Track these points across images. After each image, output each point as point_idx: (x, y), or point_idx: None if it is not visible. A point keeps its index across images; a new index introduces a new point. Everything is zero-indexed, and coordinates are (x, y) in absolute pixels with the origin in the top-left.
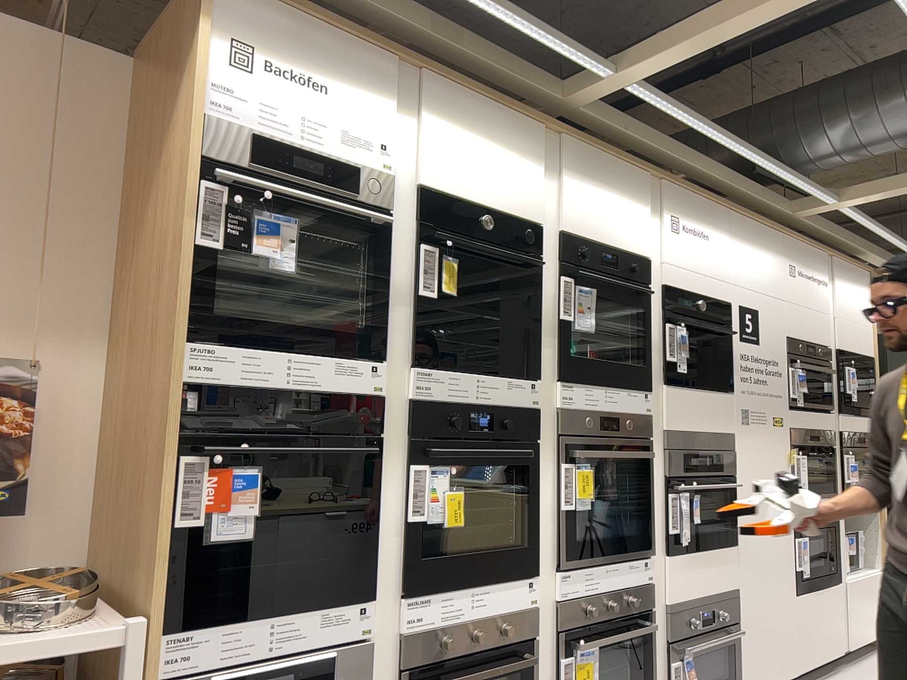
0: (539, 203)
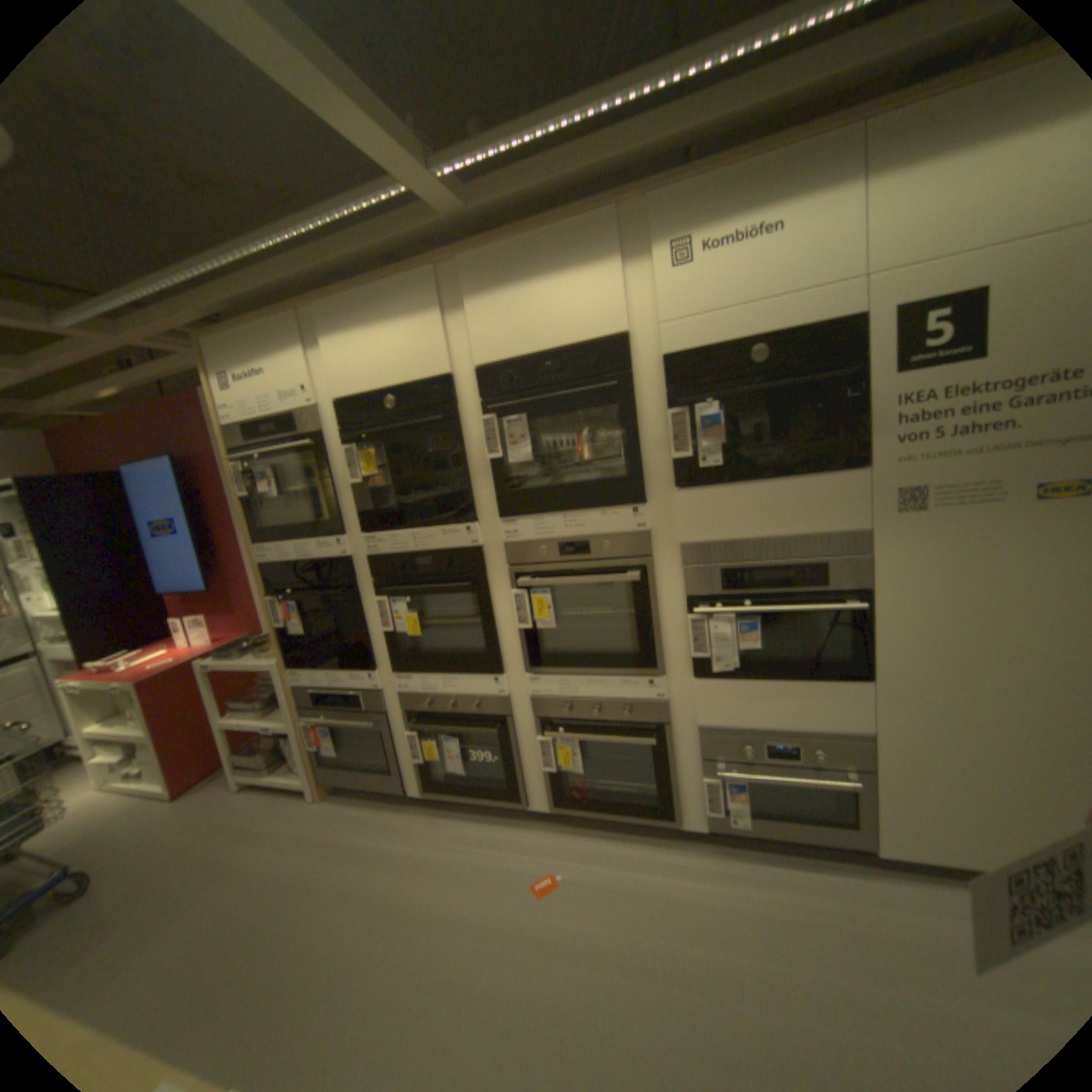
0: (449, 344)
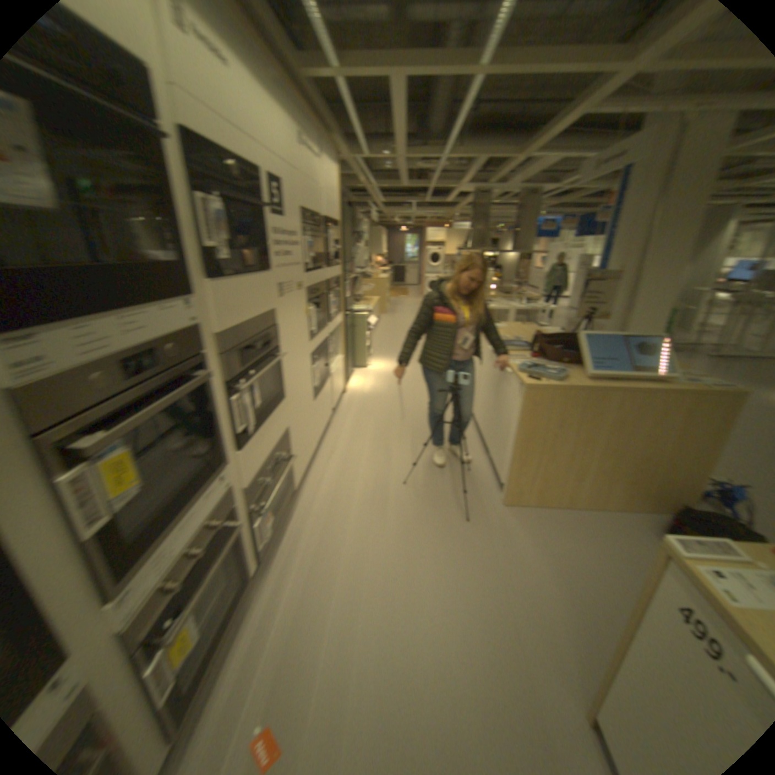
0: None
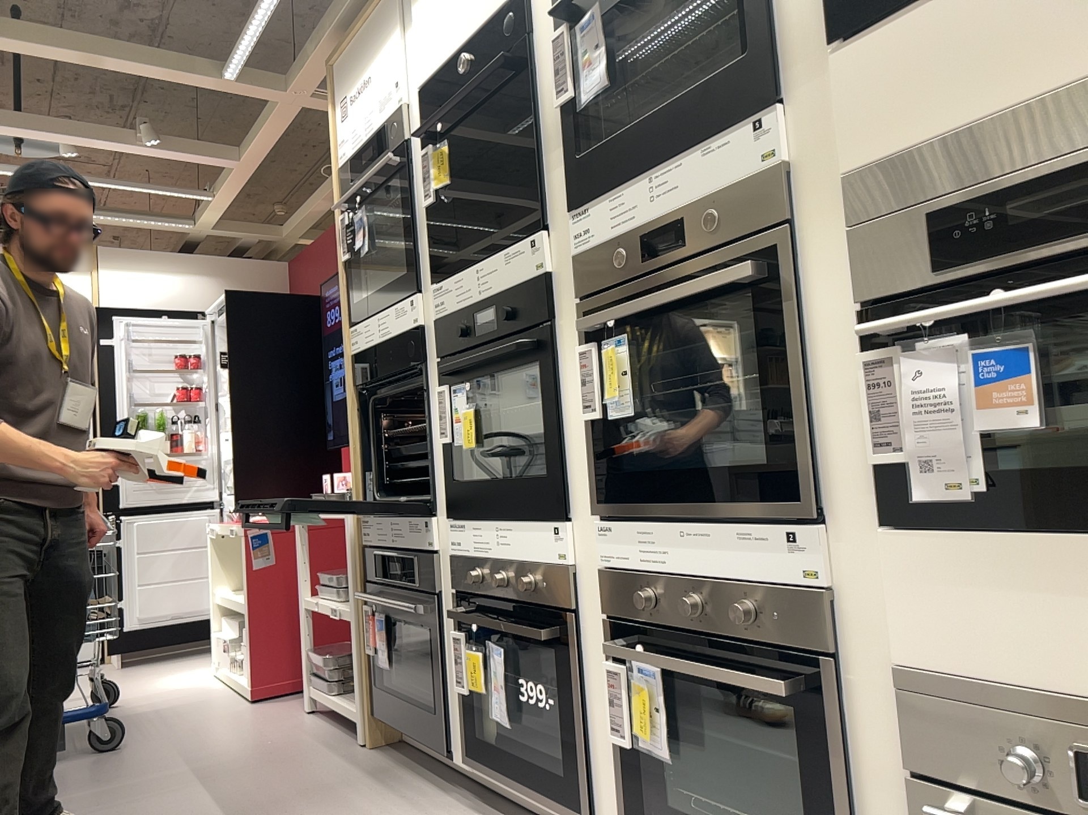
0: None
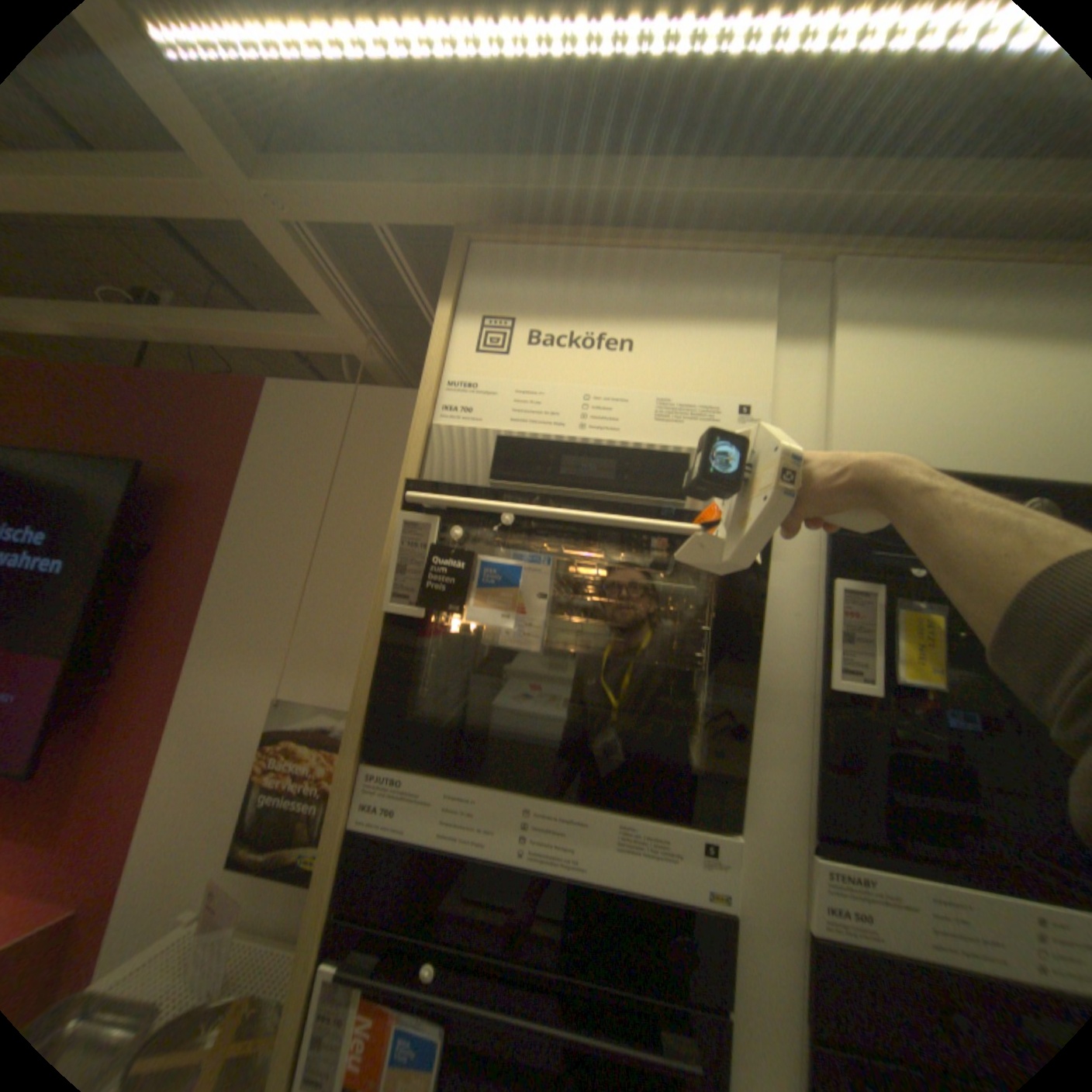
0: None
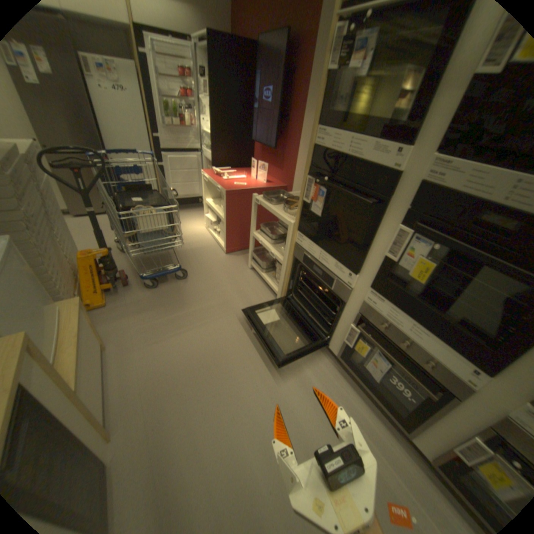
0: None
